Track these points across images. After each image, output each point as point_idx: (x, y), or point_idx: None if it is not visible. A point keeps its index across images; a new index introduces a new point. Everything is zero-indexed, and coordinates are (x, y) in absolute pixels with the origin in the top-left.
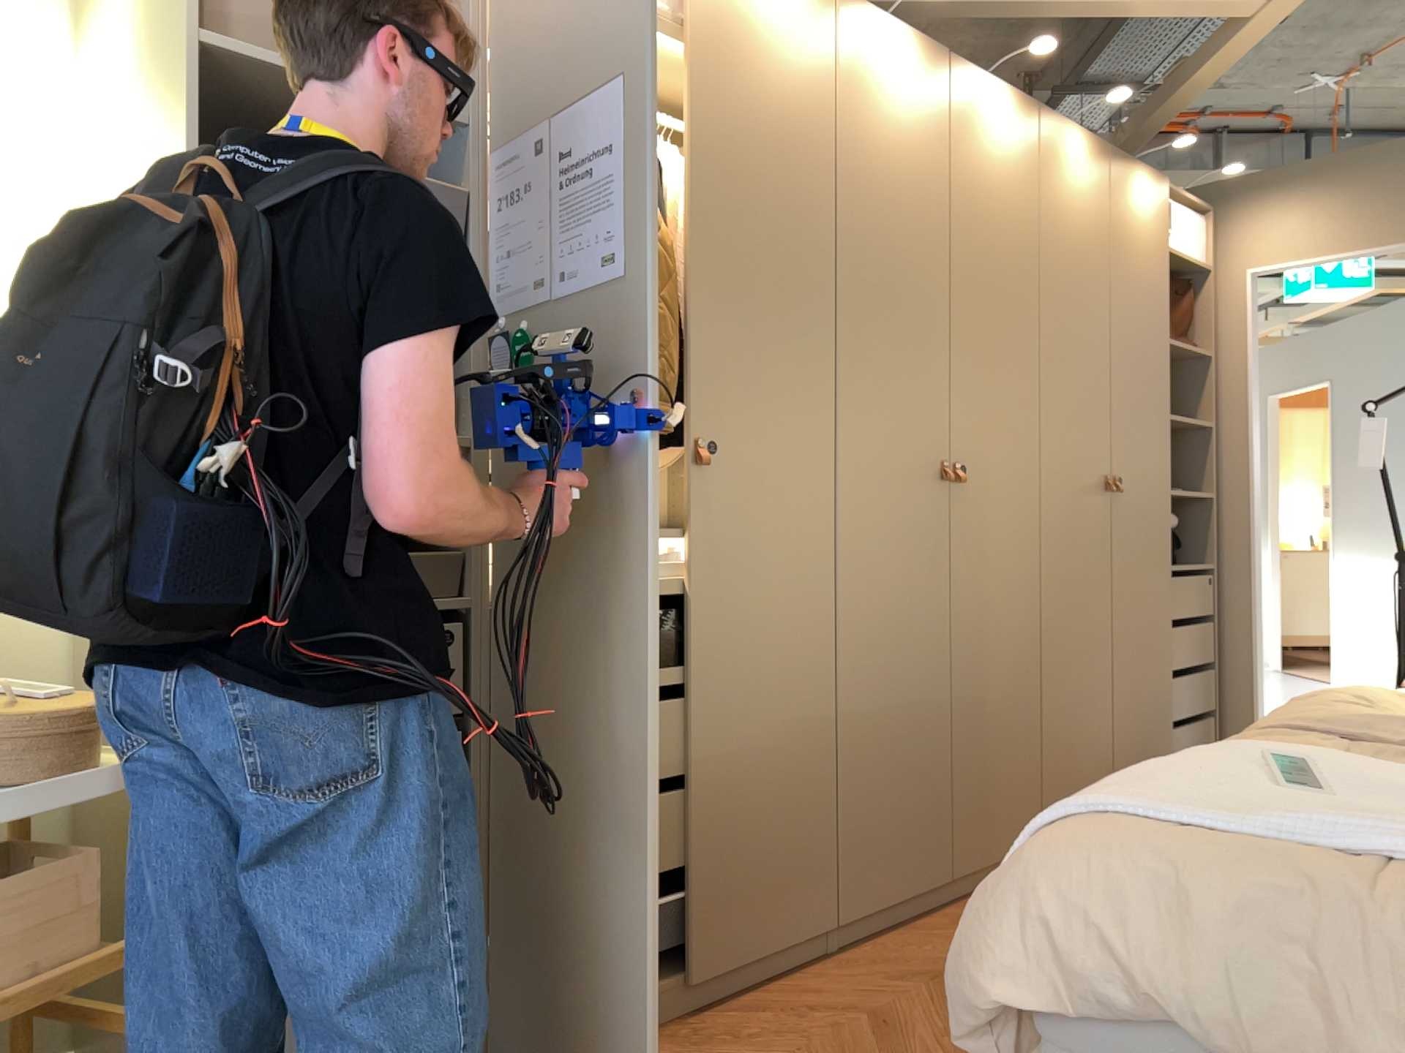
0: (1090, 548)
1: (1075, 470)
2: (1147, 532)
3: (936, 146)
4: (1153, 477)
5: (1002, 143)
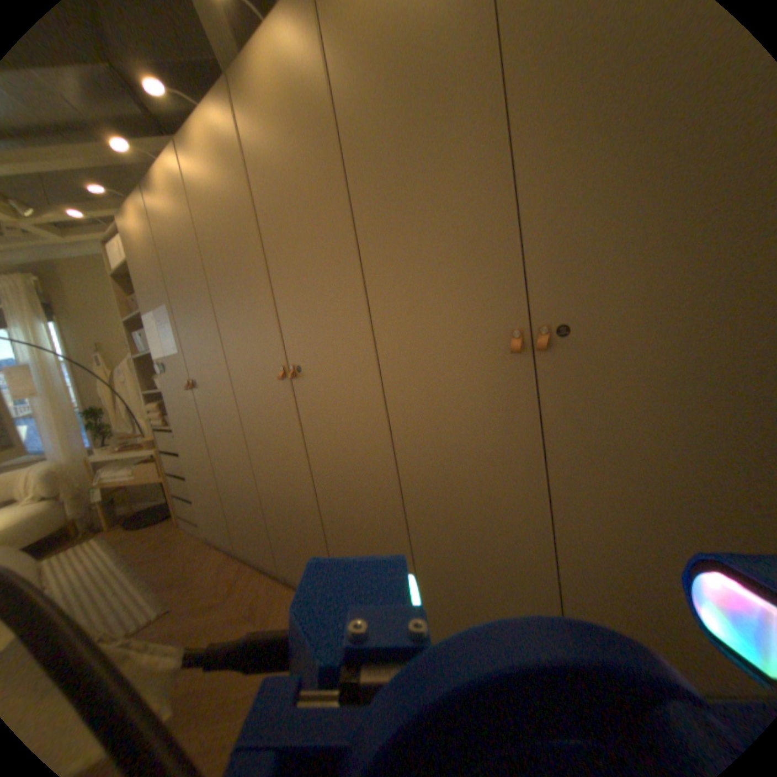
0: (476, 424)
1: (432, 342)
2: (682, 404)
3: (230, 161)
4: (712, 300)
5: (274, 81)
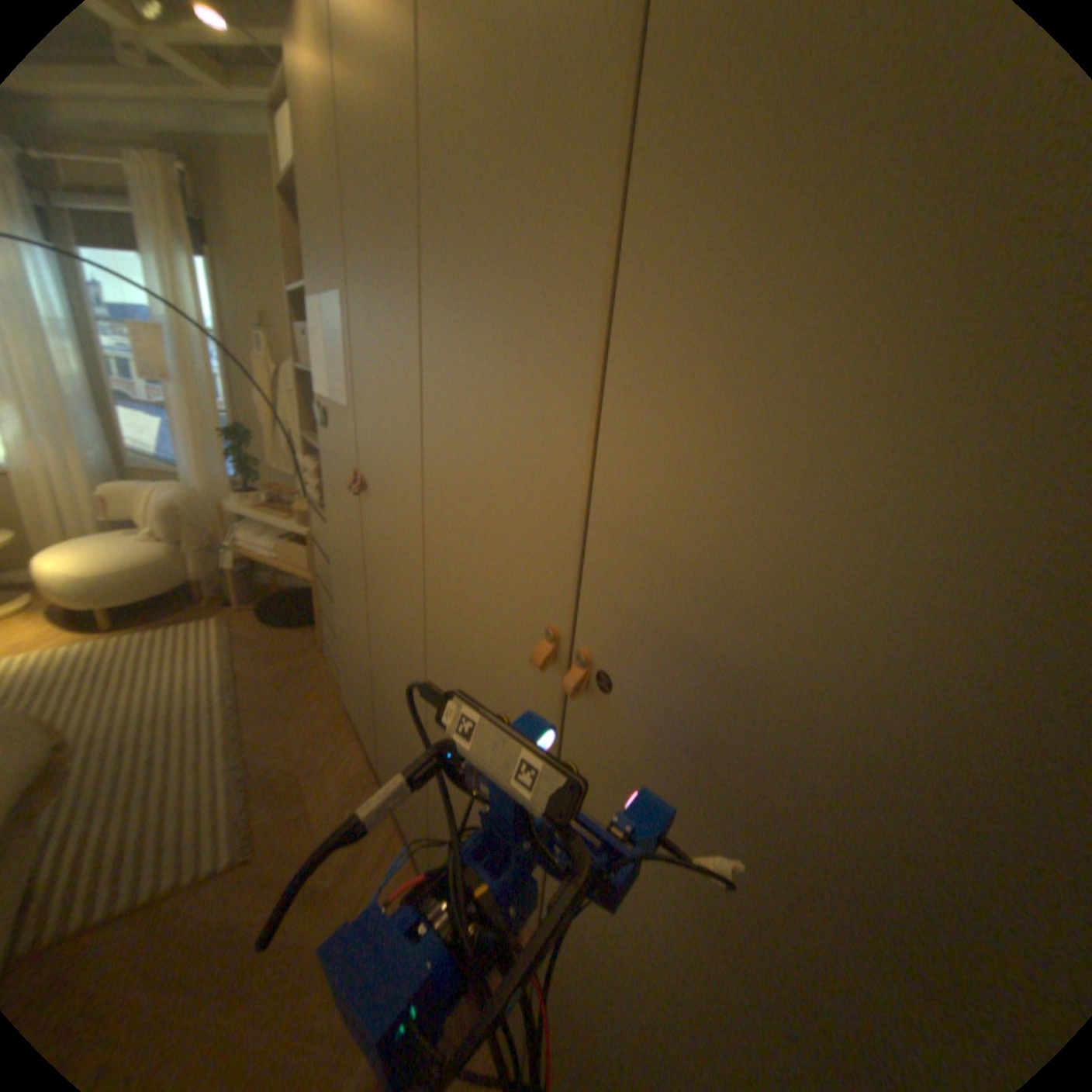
0: None
1: None
2: None
3: None
4: None
5: None
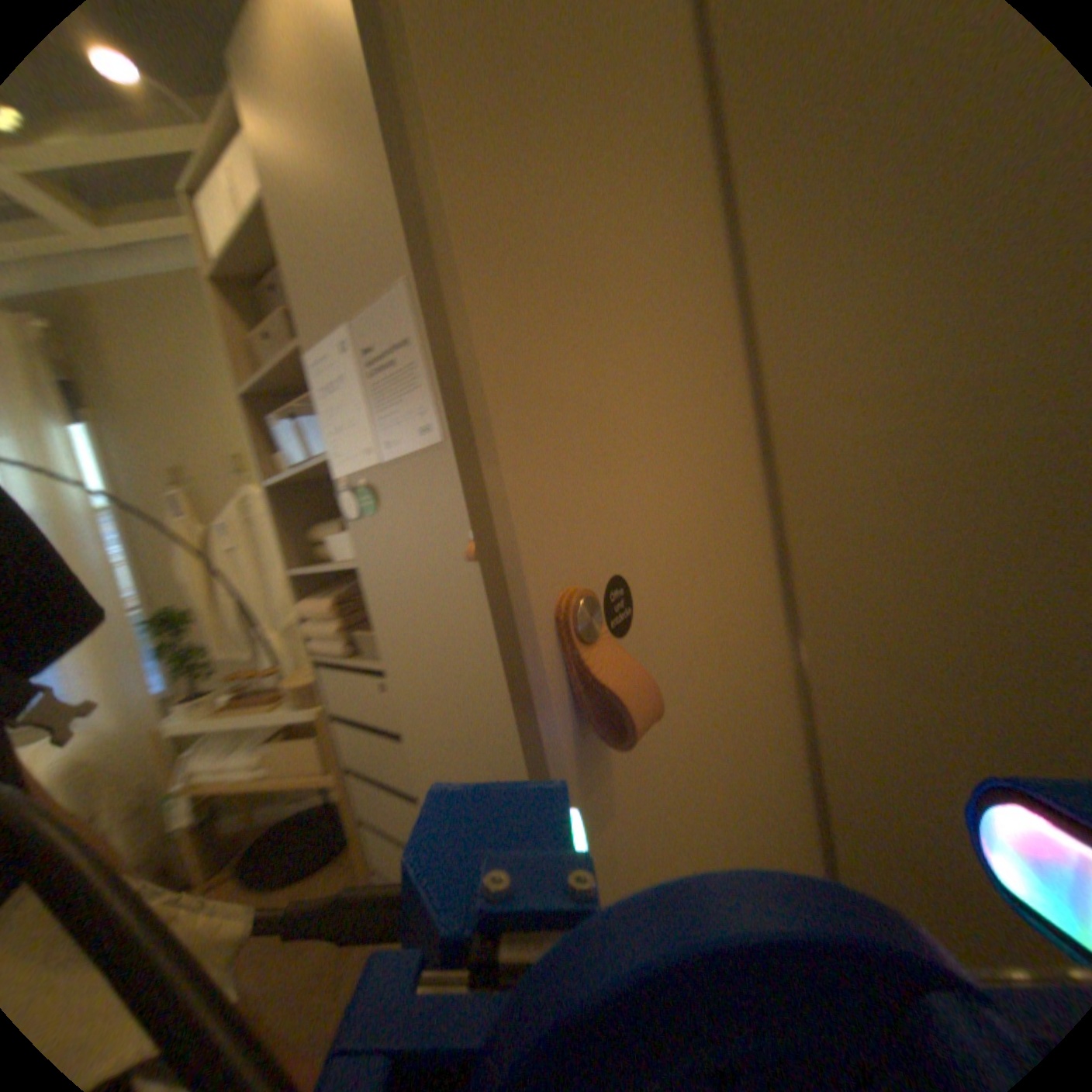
0: None
1: None
2: None
3: None
4: None
5: None
